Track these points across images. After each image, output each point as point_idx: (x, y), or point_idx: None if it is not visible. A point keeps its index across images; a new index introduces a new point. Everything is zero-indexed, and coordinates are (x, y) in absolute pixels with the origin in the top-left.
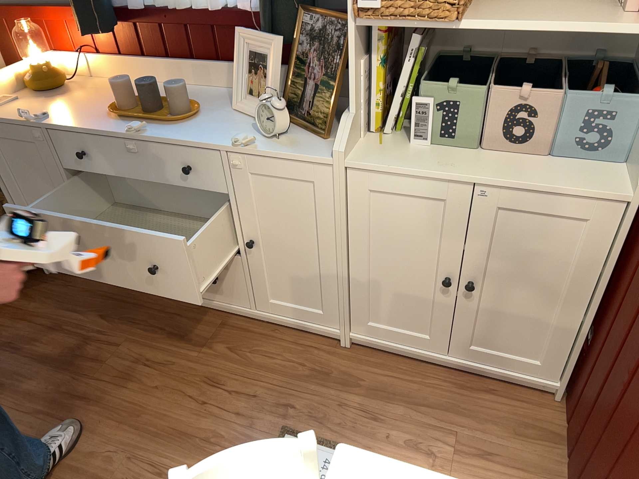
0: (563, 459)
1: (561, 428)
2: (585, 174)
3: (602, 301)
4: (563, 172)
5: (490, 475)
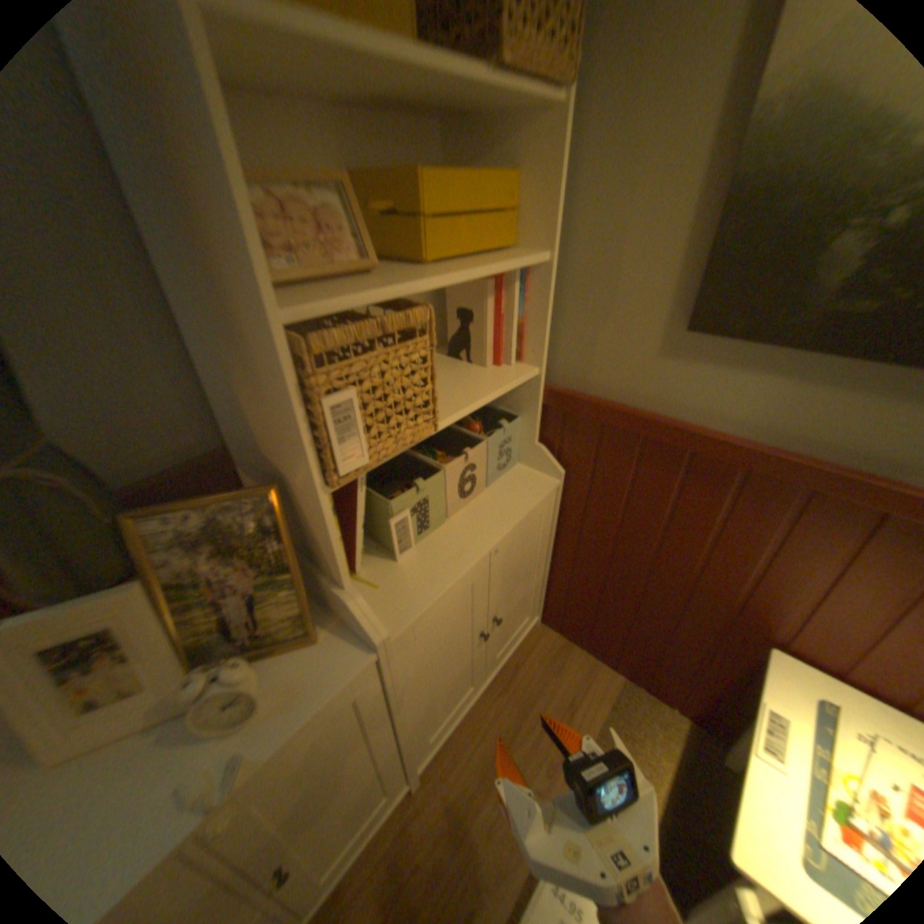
0: (588, 655)
1: (565, 640)
2: (520, 483)
3: (556, 550)
4: (511, 491)
5: (594, 716)
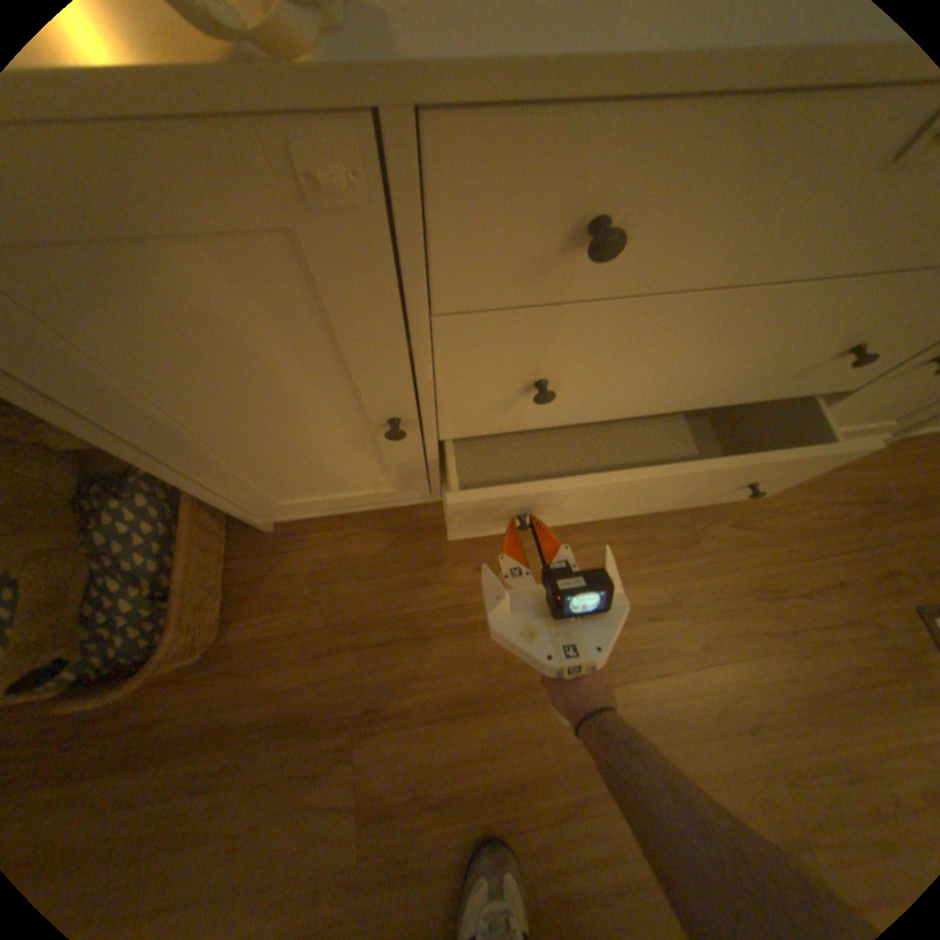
0: None
1: None
2: None
3: None
4: None
5: None
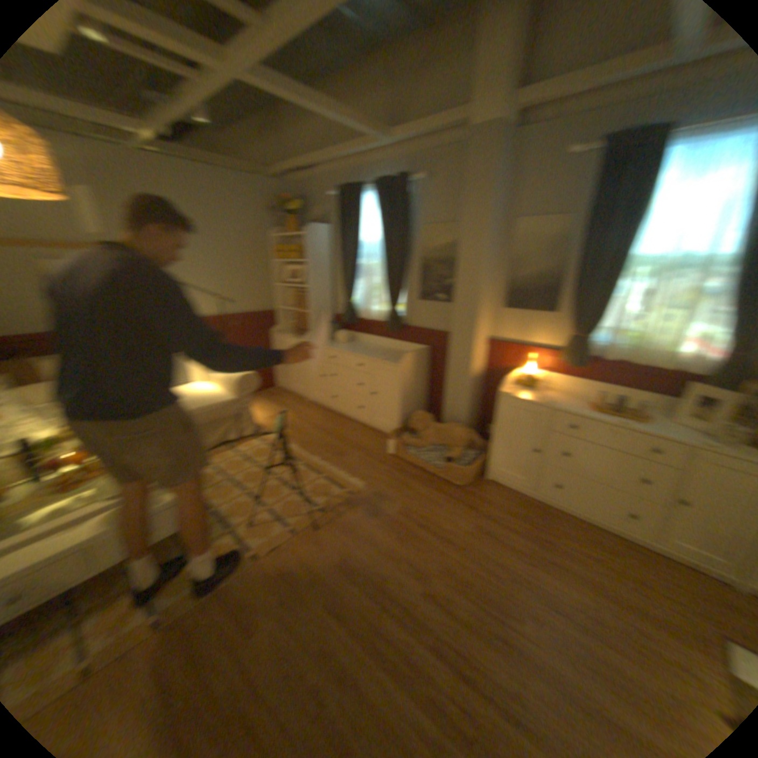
0: None
1: None
2: None
3: None
4: None
5: None
